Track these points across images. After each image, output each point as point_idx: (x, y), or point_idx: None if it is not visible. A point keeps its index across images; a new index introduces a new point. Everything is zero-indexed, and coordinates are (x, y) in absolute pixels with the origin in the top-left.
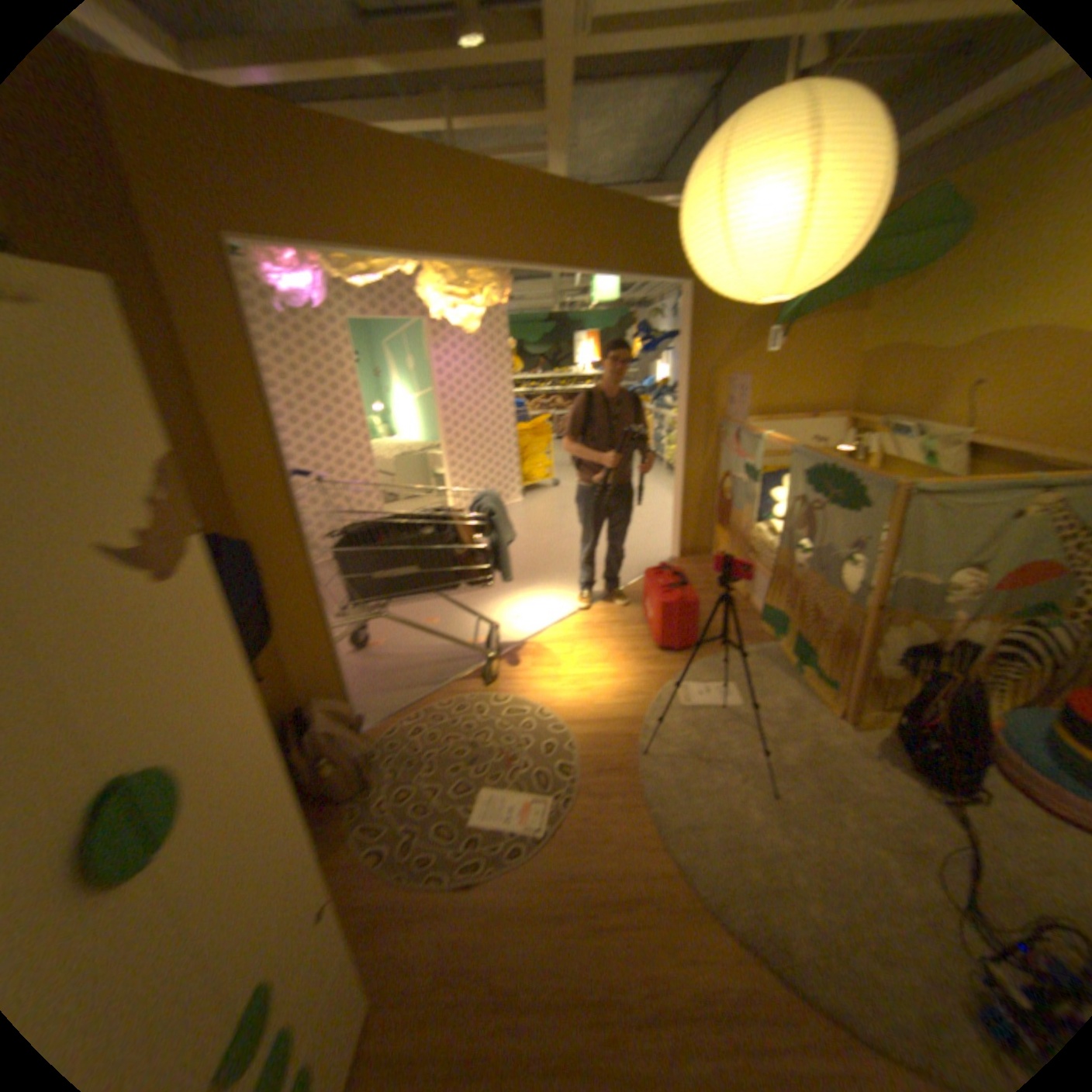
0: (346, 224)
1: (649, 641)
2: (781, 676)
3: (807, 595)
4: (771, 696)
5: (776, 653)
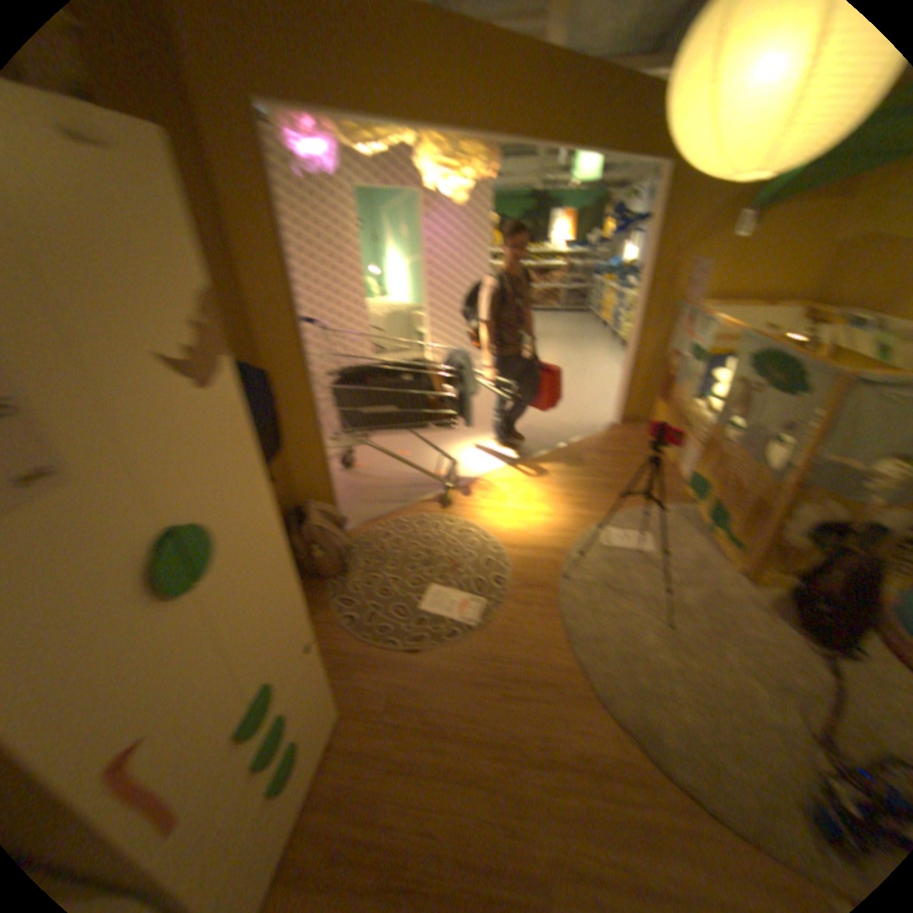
0: (358, 94)
1: (582, 491)
2: (694, 534)
3: (732, 467)
4: (681, 548)
5: (693, 514)
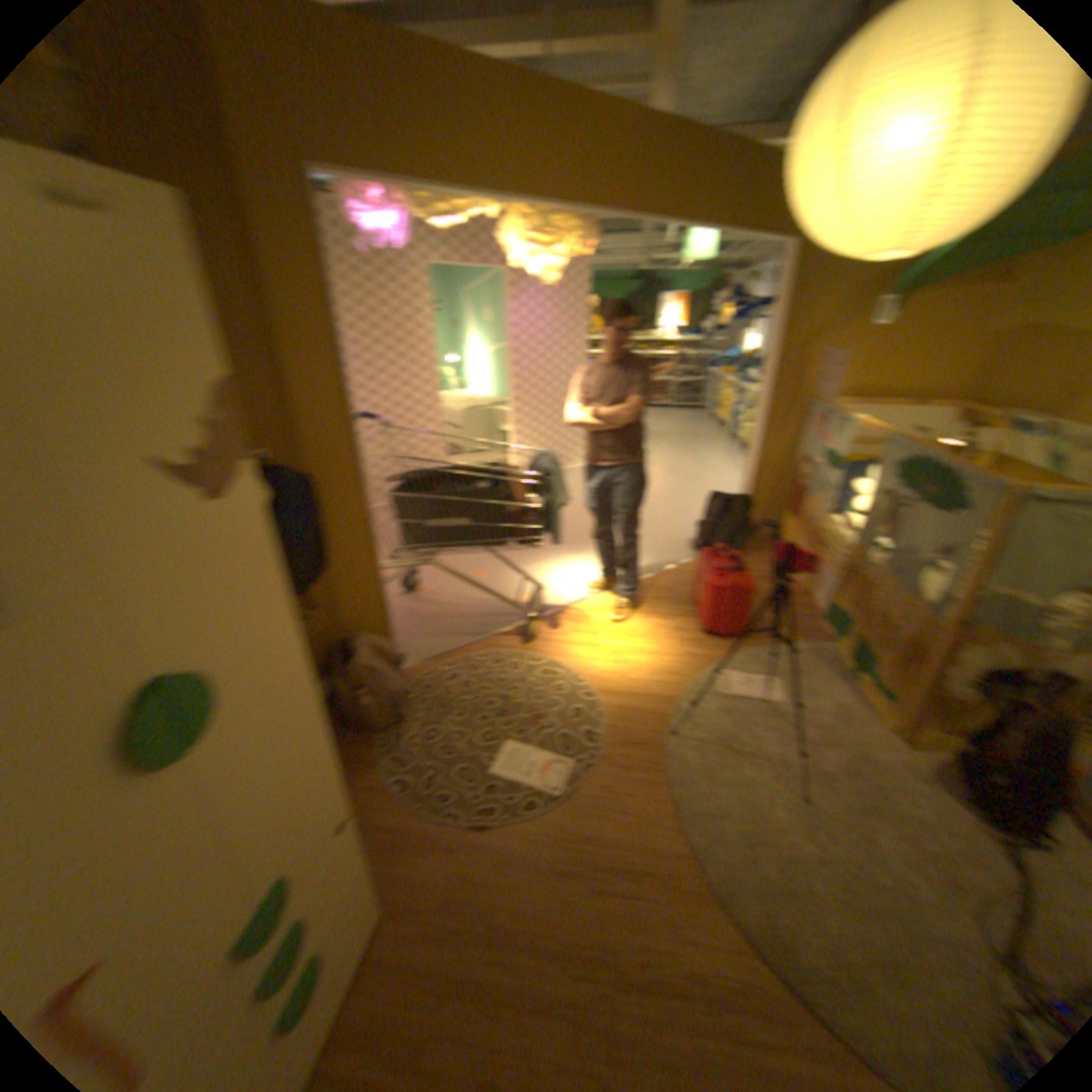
0: (432, 159)
1: (697, 624)
2: (834, 680)
3: (879, 598)
4: (819, 699)
5: (833, 655)
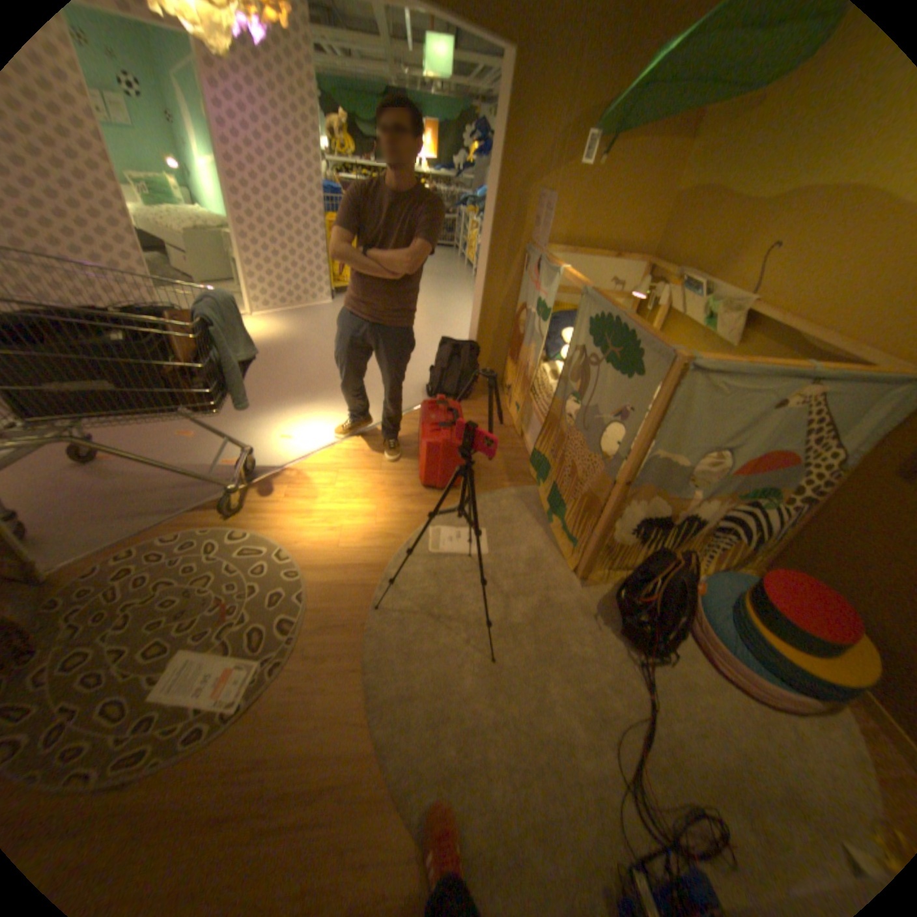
0: None
1: (416, 476)
2: (530, 523)
3: (568, 450)
4: (516, 544)
5: (532, 497)
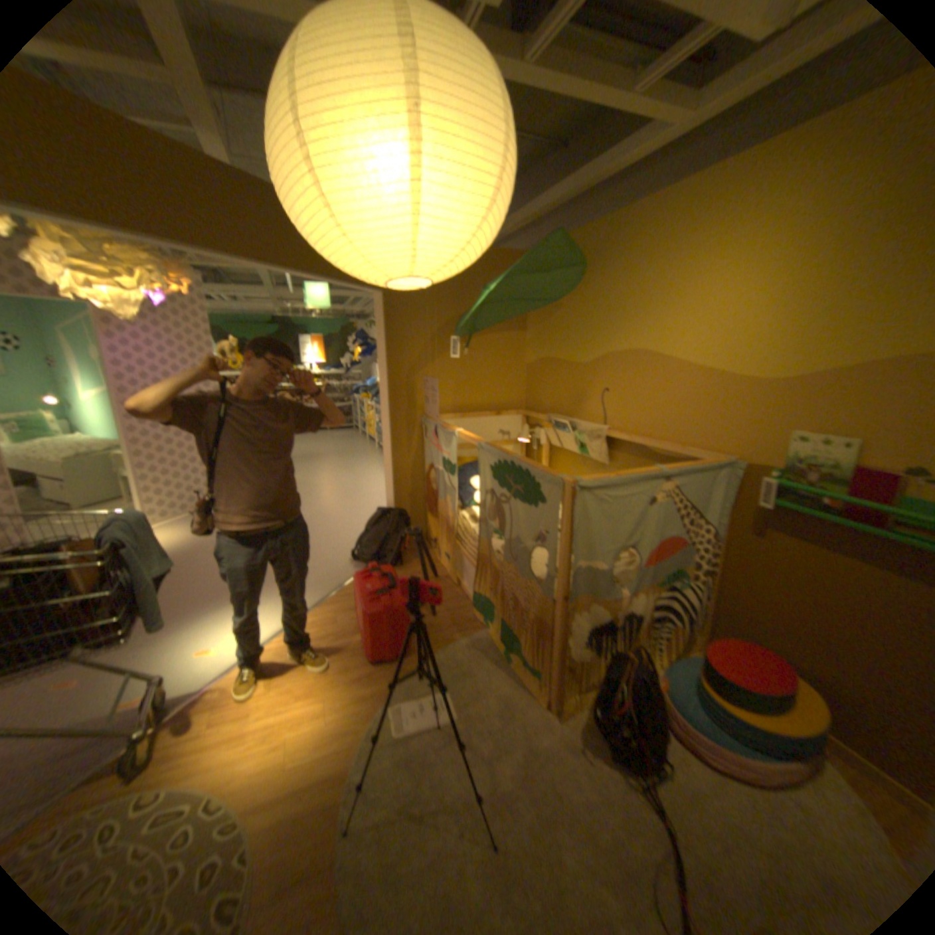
0: None
1: (361, 654)
2: (490, 669)
3: (505, 583)
4: (482, 698)
5: (485, 642)
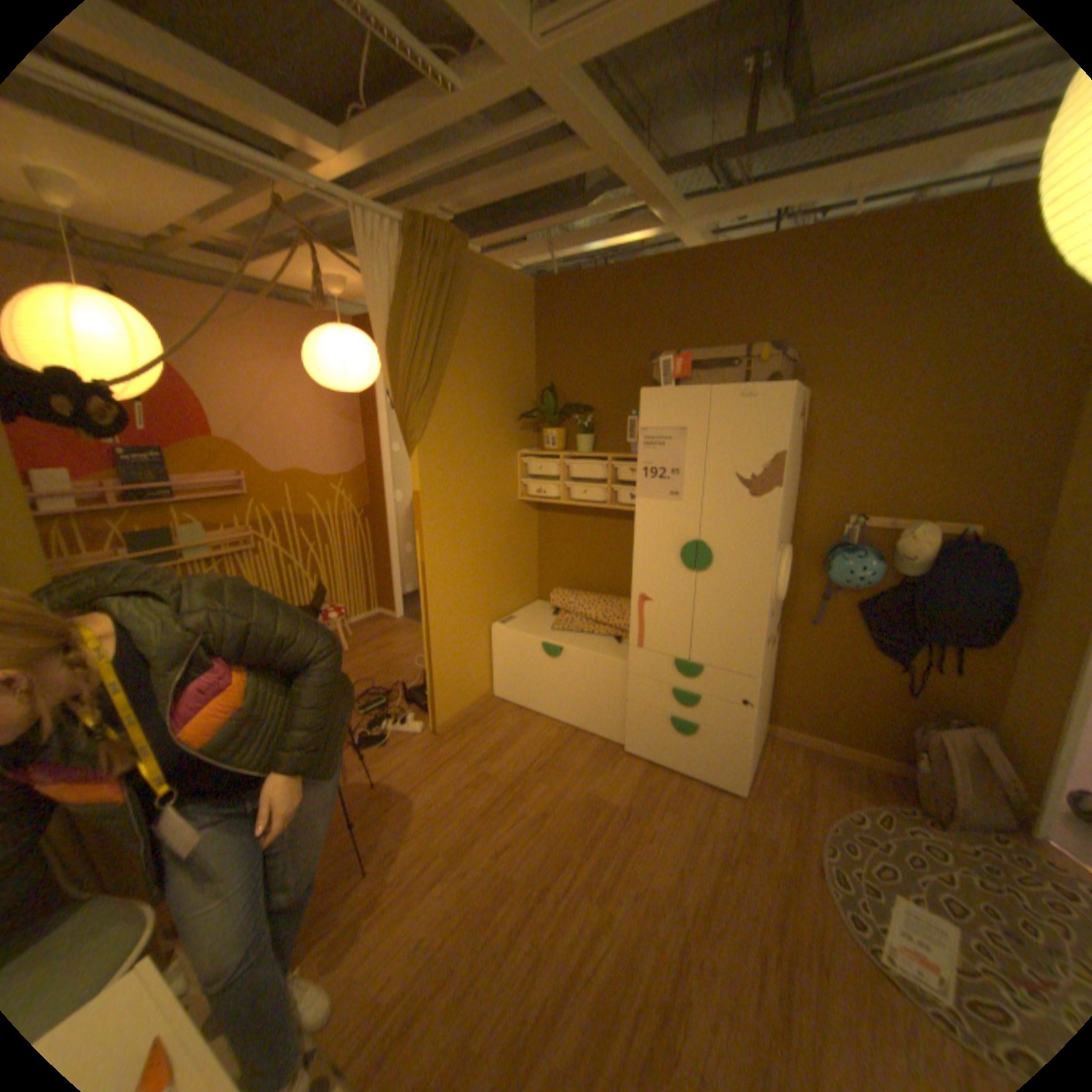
0: None
1: None
2: None
3: None
4: None
5: None
